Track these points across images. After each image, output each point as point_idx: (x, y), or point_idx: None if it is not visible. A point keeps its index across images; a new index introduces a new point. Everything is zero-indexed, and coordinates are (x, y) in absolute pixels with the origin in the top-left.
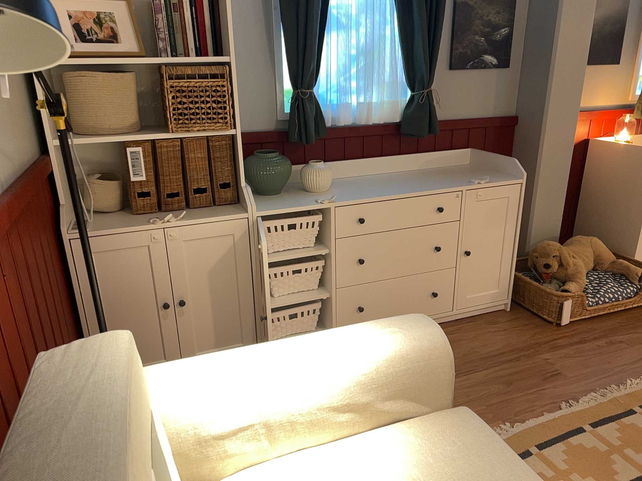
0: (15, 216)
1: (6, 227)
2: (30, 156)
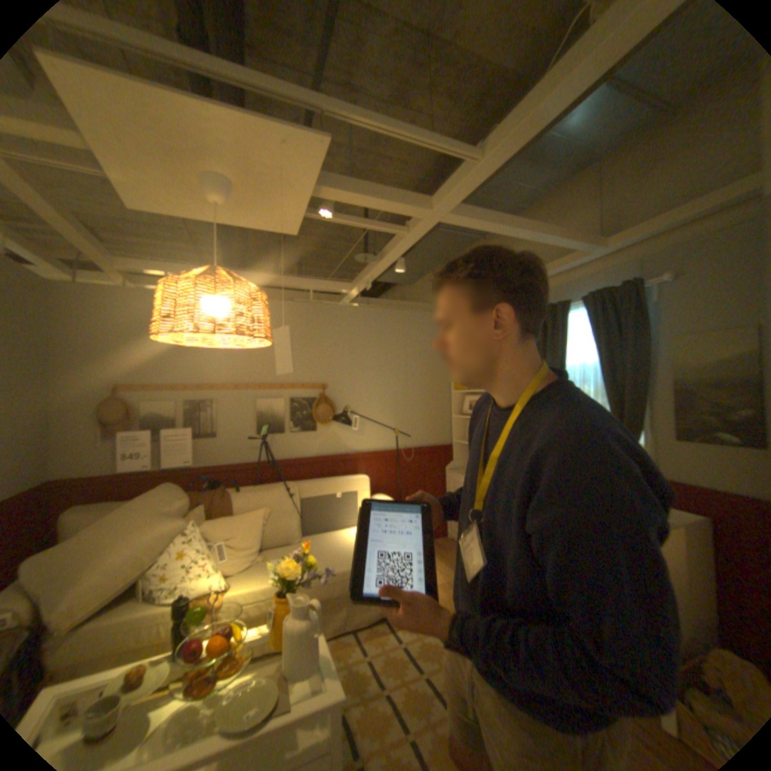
0: (408, 455)
1: (400, 456)
2: (440, 442)
